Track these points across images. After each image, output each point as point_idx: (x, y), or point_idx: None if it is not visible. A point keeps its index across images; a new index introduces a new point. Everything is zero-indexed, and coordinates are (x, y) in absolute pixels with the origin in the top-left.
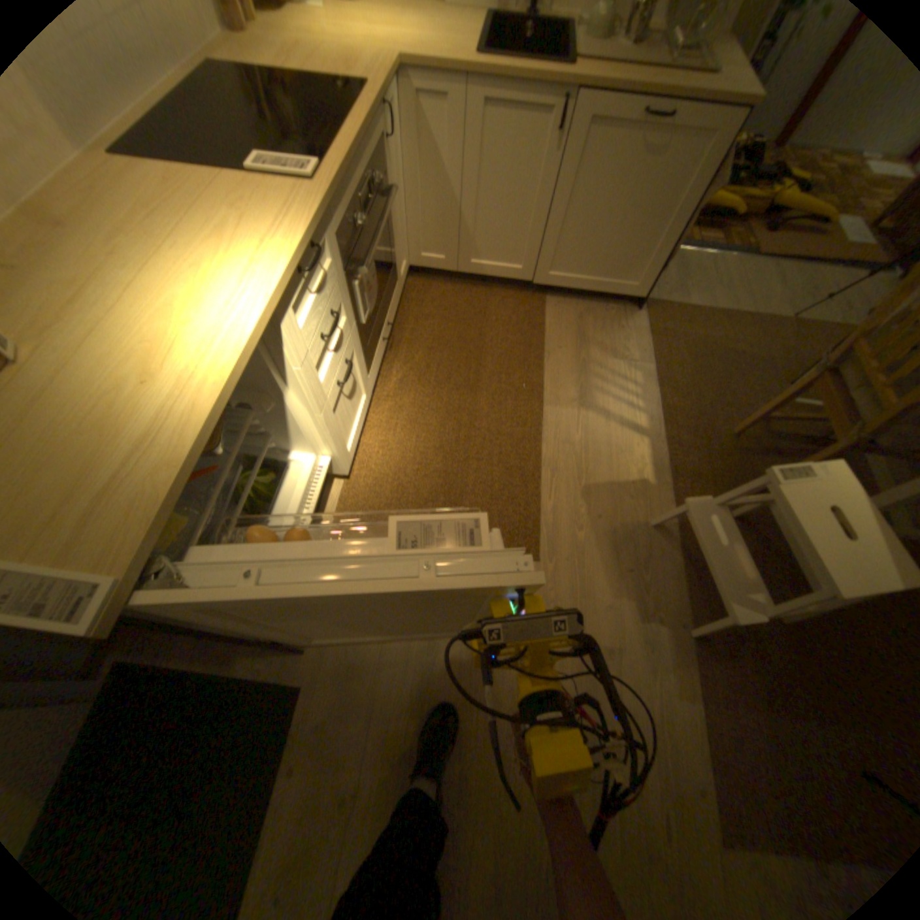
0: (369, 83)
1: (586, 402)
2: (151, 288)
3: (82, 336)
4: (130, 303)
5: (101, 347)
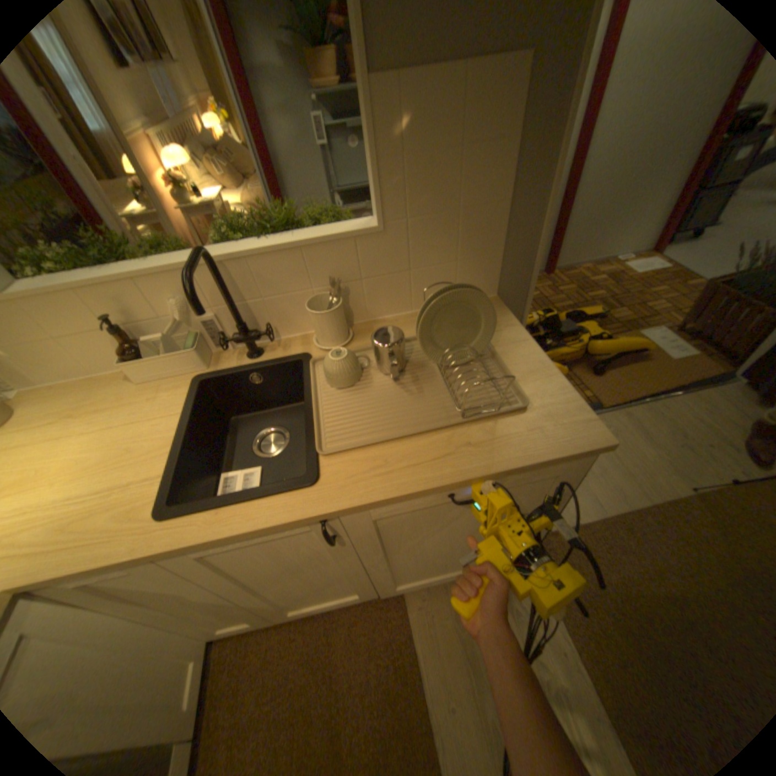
0: None
1: None
2: None
3: None
4: None
5: None
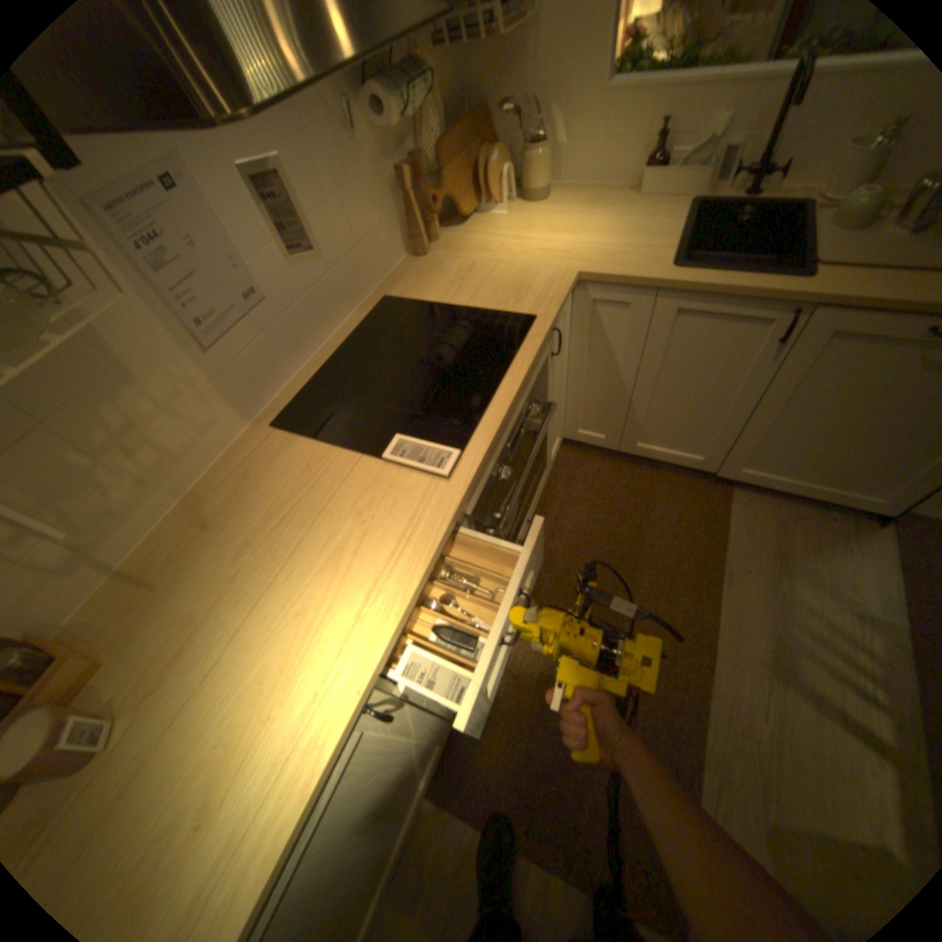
0: (534, 322)
1: (781, 672)
2: (245, 648)
3: (164, 718)
4: (220, 670)
5: (173, 745)
